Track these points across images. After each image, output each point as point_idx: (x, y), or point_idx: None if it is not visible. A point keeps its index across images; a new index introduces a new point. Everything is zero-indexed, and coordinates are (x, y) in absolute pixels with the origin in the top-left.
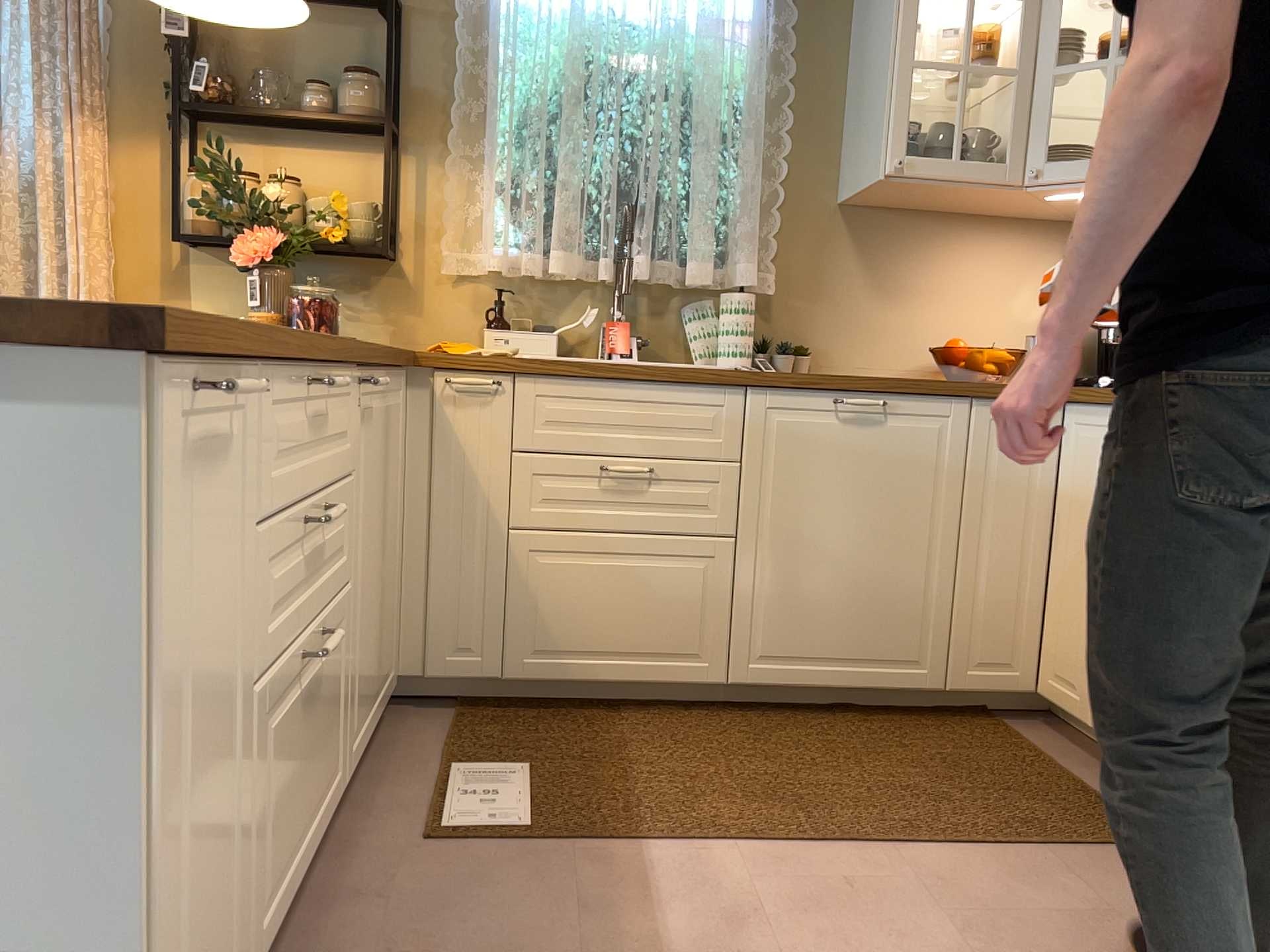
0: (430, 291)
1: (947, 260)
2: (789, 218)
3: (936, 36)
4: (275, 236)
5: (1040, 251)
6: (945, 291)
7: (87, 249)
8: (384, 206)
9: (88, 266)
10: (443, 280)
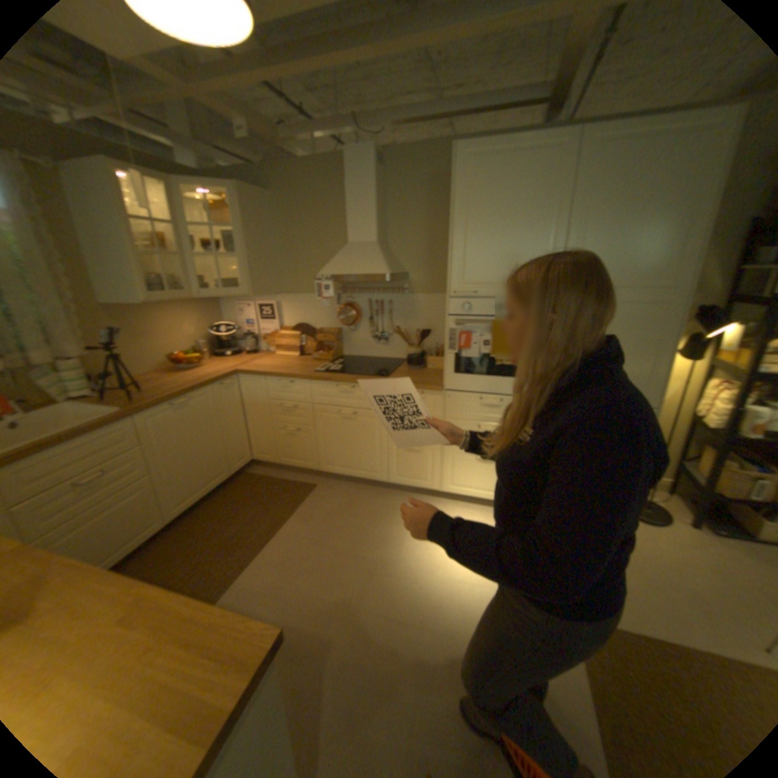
0: None
1: (156, 320)
2: (76, 316)
3: (132, 232)
4: None
5: (187, 309)
6: (159, 332)
7: None
8: None
9: None
10: None
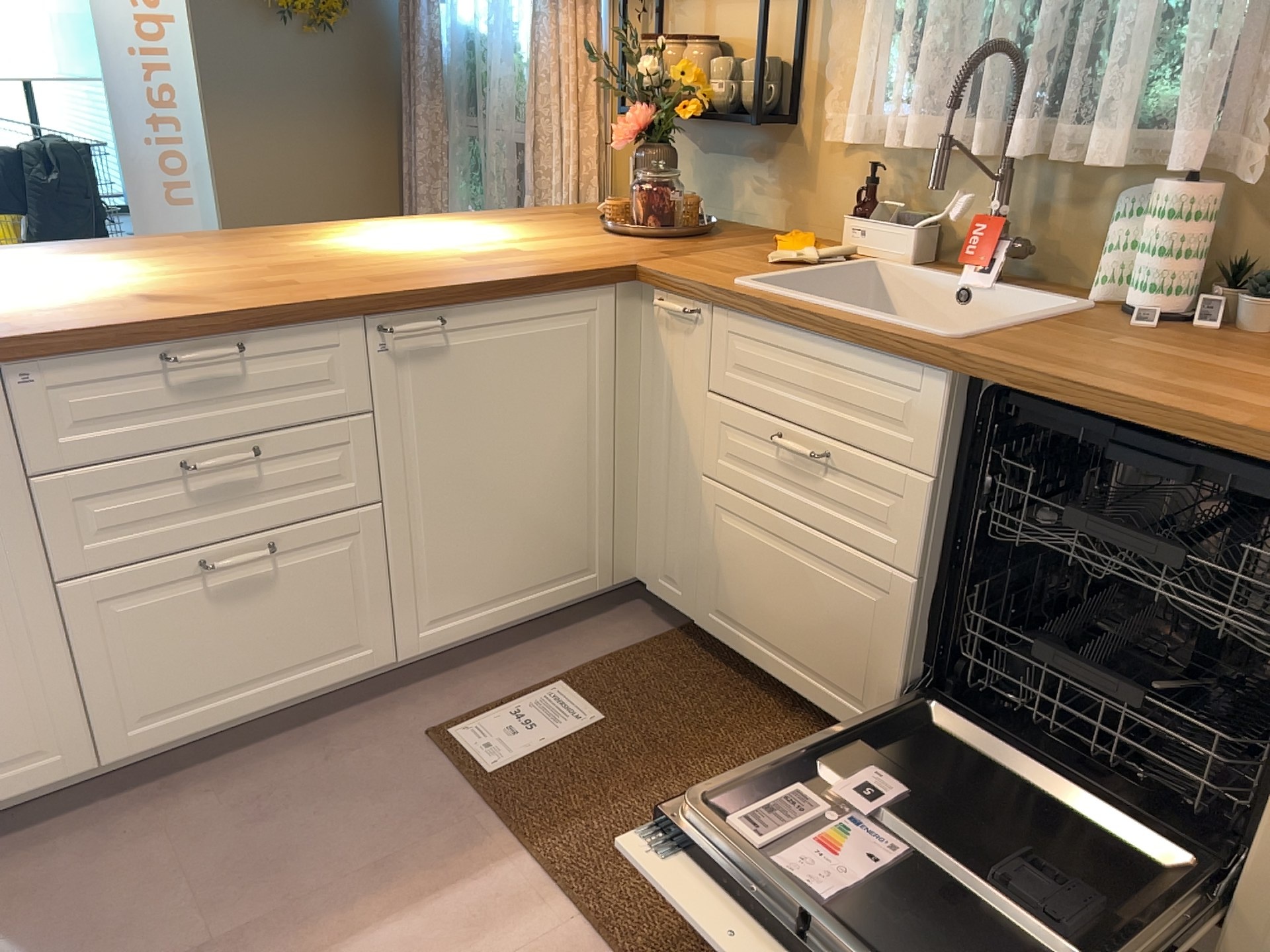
0: (820, 163)
1: None
2: None
3: None
4: (643, 114)
5: None
6: None
7: (570, 123)
8: (788, 59)
9: (570, 140)
10: (832, 149)
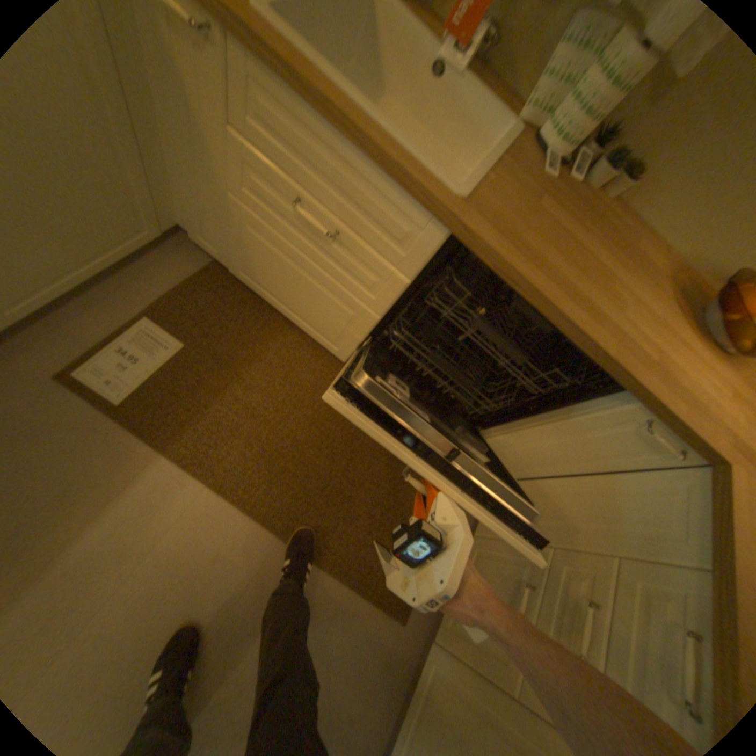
0: None
1: None
2: None
3: None
4: None
5: None
6: None
7: None
8: None
9: None
10: None
